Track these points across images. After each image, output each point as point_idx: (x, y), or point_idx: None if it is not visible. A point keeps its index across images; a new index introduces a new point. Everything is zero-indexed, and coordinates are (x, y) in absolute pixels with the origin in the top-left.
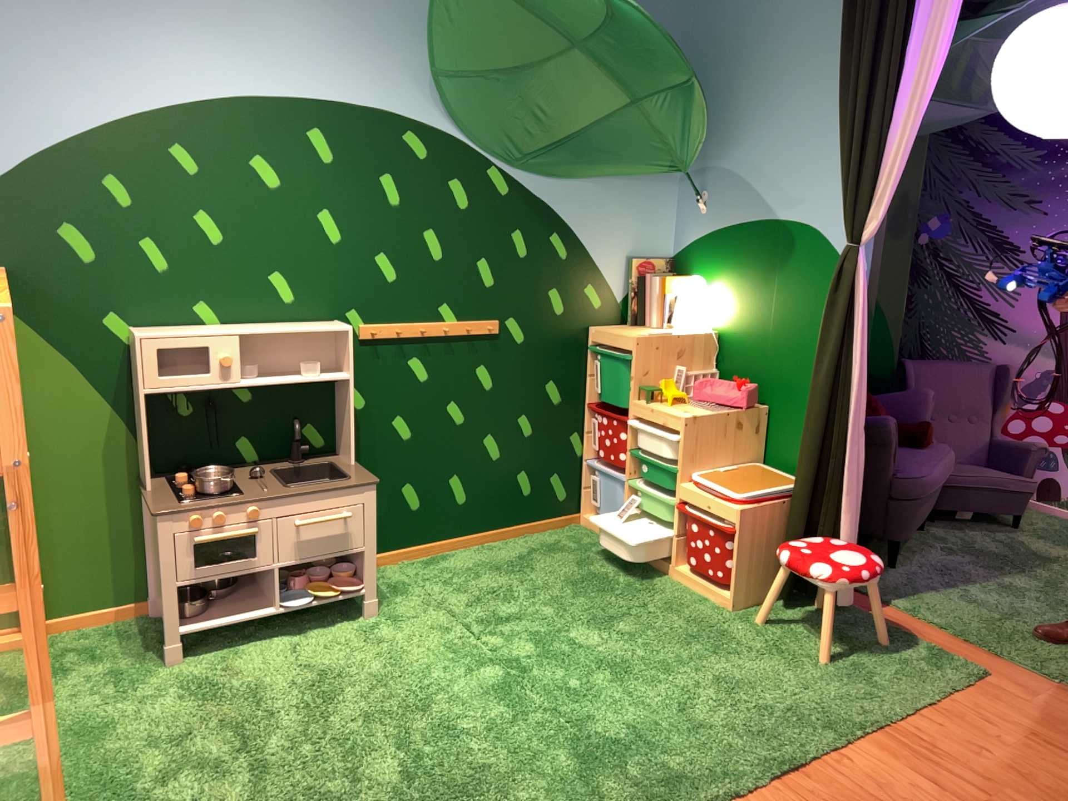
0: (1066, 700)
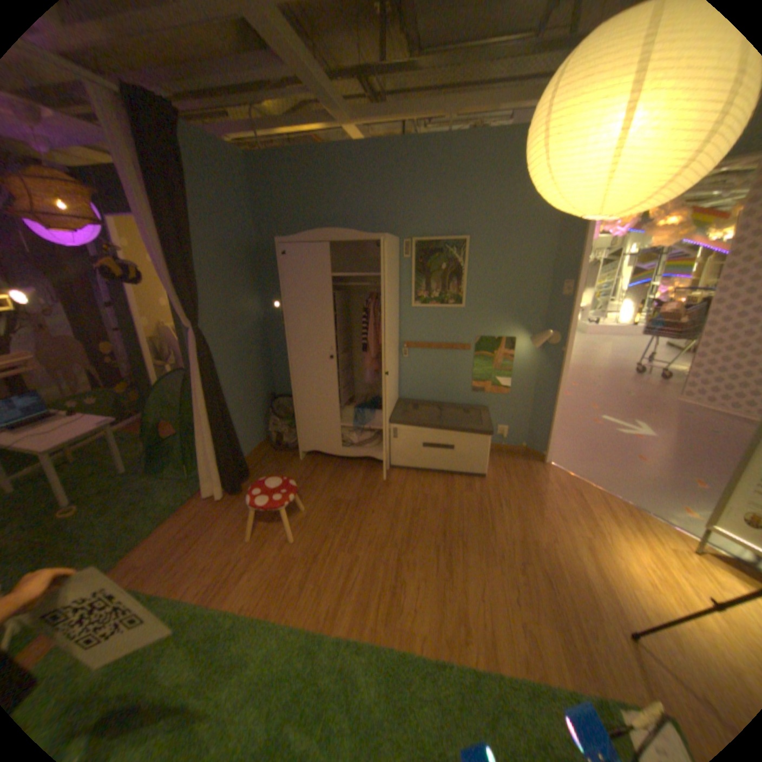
0: (144, 550)
